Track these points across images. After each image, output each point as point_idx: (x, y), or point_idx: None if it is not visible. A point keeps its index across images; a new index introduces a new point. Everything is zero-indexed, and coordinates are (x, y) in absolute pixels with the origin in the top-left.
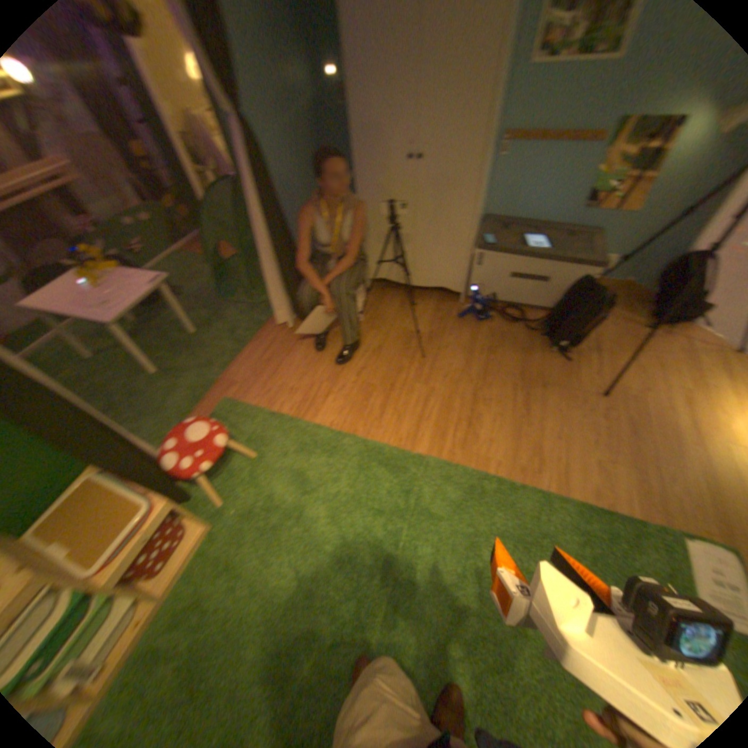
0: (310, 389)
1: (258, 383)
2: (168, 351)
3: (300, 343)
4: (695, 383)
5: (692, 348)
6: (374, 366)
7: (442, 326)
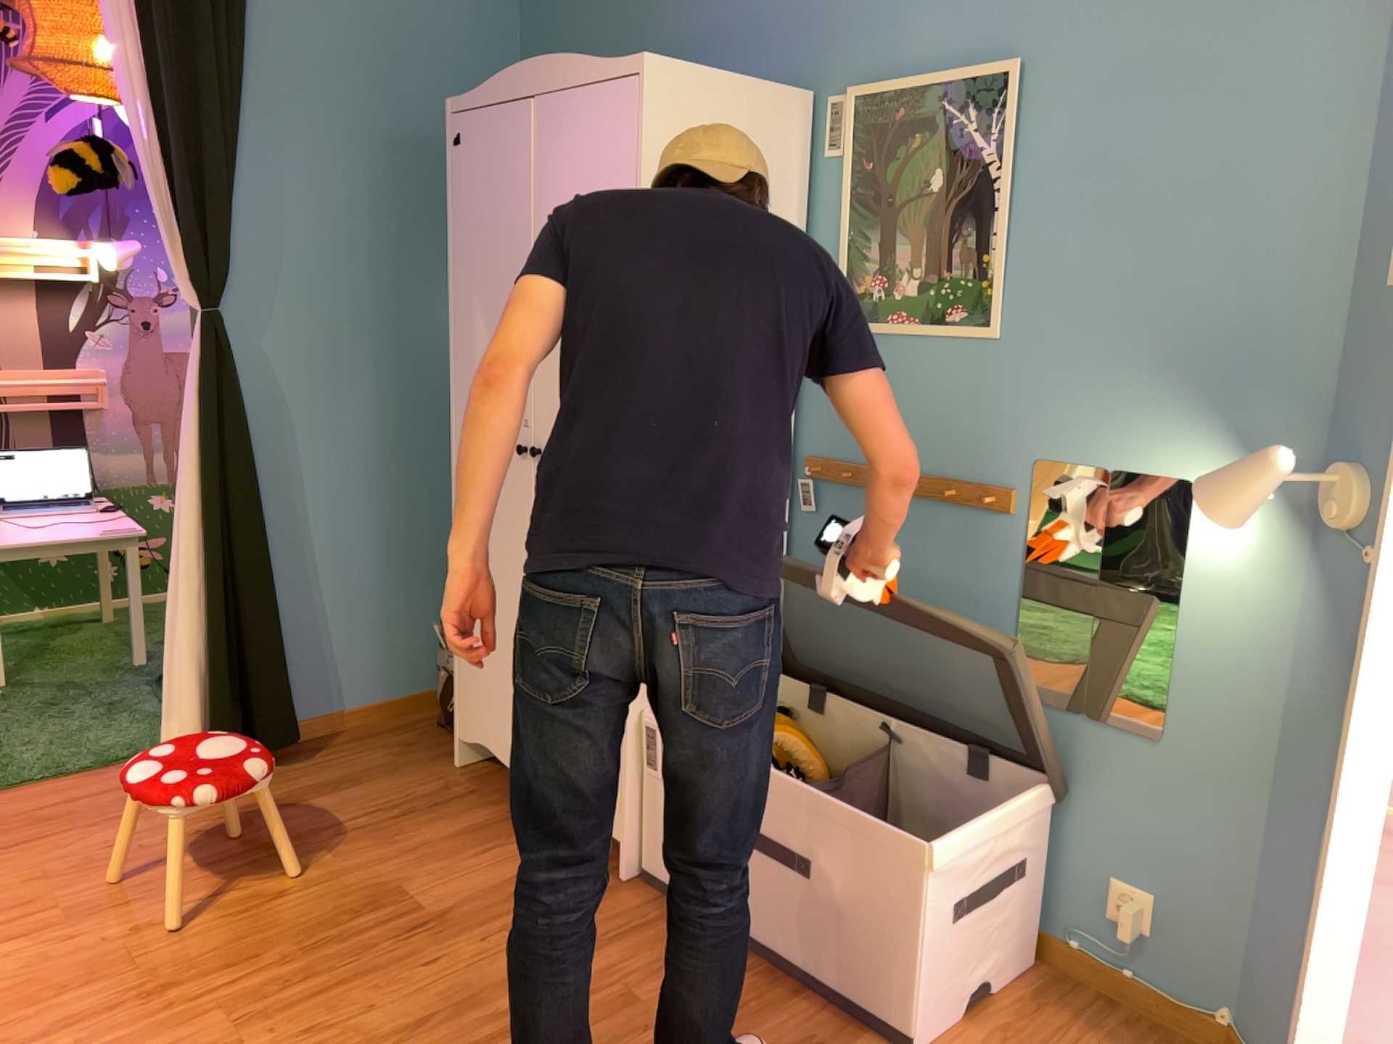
0: (0, 911)
1: None
2: None
3: (147, 814)
4: None
5: None
6: (199, 928)
7: (495, 911)
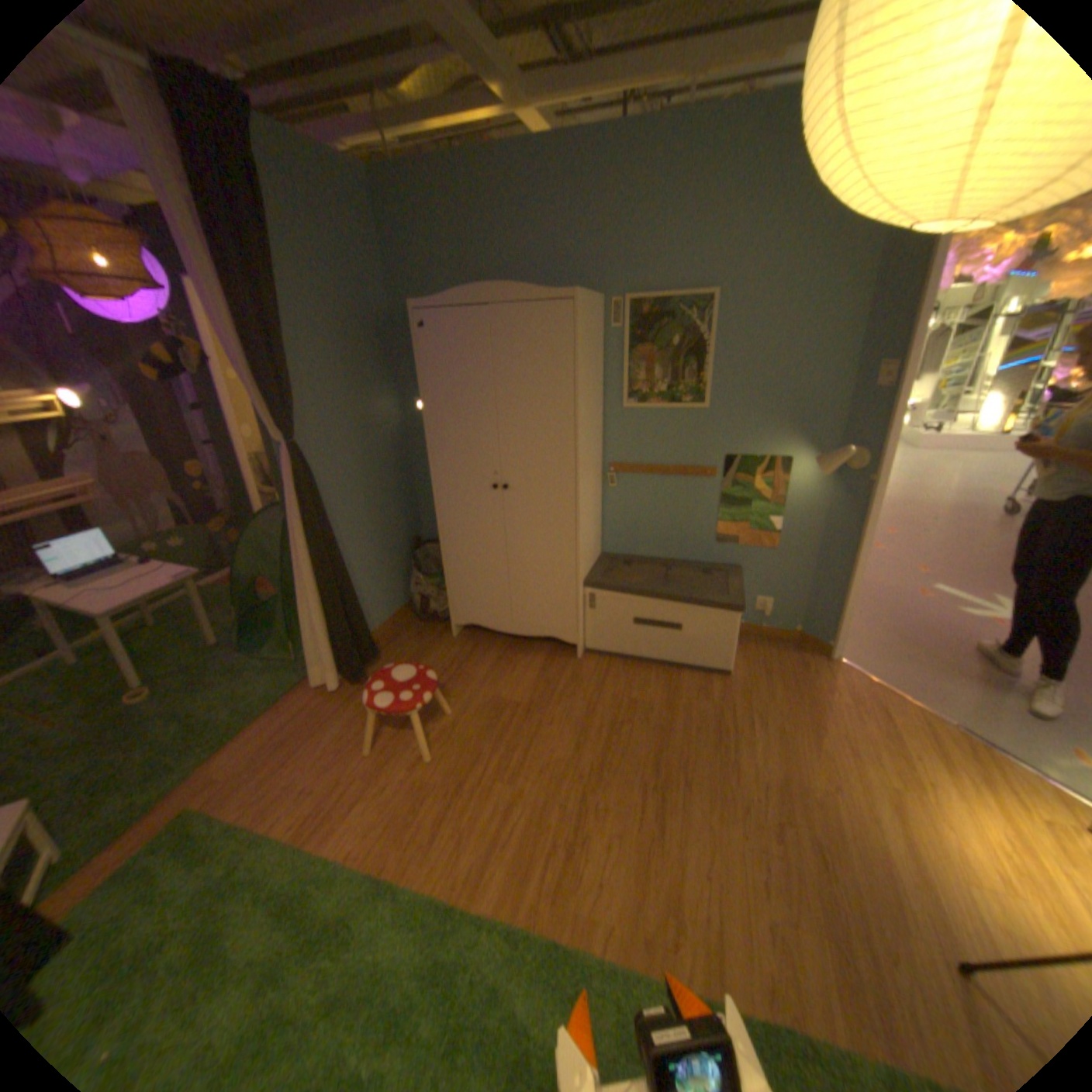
0: (328, 795)
1: (249, 785)
2: (126, 732)
3: (337, 717)
4: (905, 778)
5: (893, 723)
6: (439, 755)
7: (548, 691)
